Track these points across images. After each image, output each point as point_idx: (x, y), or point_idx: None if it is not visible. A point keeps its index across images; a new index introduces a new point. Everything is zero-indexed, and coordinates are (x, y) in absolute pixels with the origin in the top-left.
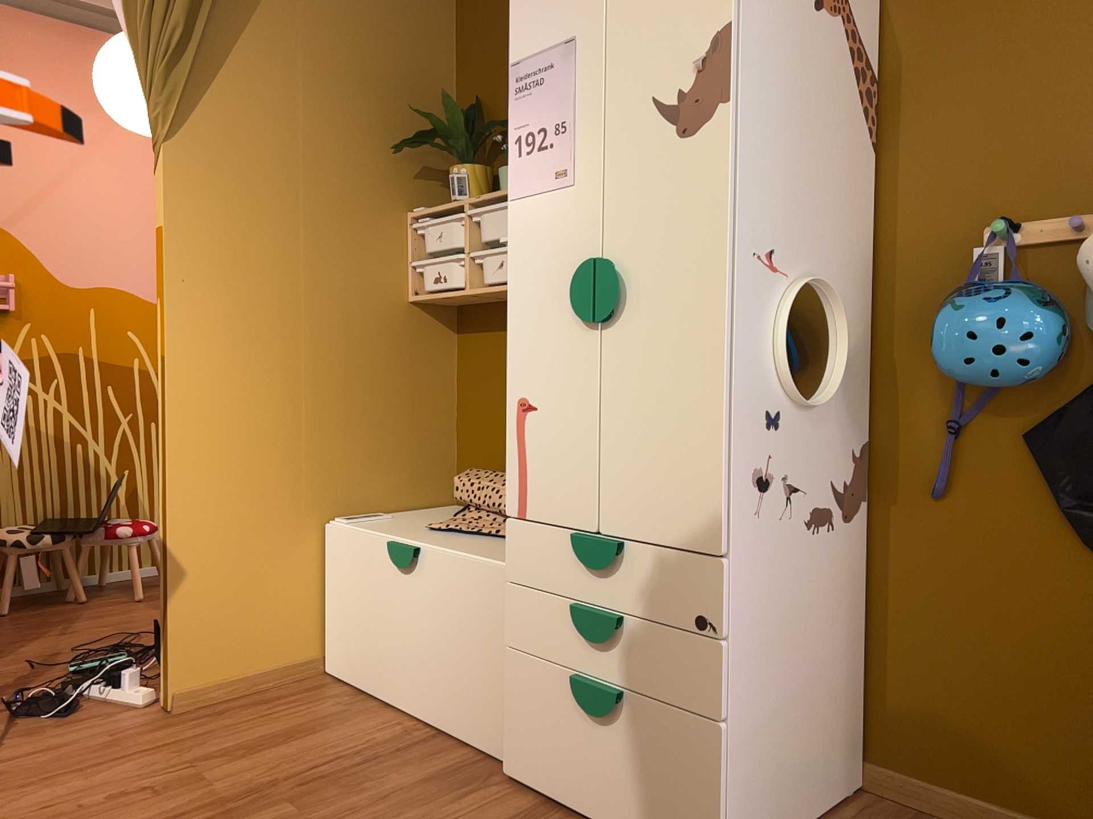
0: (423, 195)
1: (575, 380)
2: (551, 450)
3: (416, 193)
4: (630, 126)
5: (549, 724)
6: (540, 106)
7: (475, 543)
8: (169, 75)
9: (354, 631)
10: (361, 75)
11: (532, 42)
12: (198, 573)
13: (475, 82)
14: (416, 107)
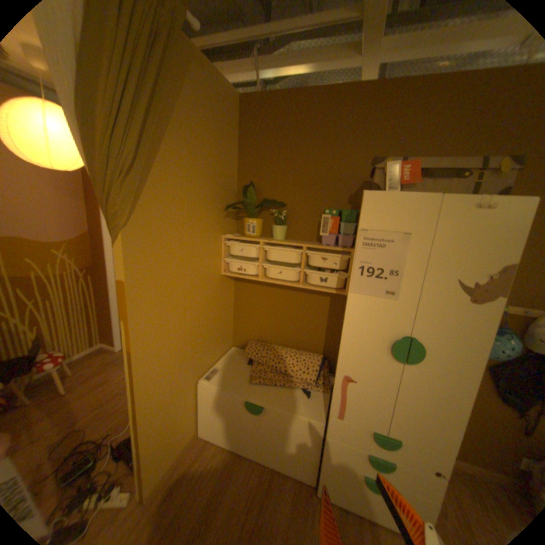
0: (226, 225)
1: (384, 379)
2: (363, 400)
3: (224, 225)
4: (441, 287)
5: (347, 487)
6: (381, 257)
7: (282, 396)
8: (120, 183)
9: (218, 427)
10: (207, 169)
11: (378, 222)
12: (152, 441)
13: (250, 172)
14: (225, 182)
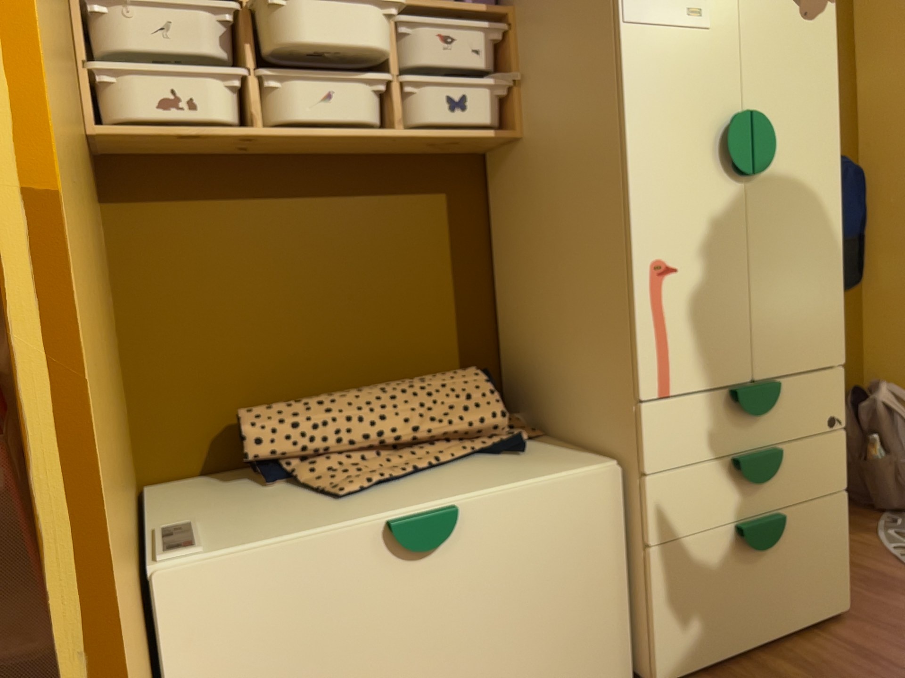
0: None
1: (723, 236)
2: (699, 312)
3: None
4: None
5: (711, 591)
6: None
7: (462, 477)
8: None
9: None
10: None
11: None
12: None
13: None
14: None
